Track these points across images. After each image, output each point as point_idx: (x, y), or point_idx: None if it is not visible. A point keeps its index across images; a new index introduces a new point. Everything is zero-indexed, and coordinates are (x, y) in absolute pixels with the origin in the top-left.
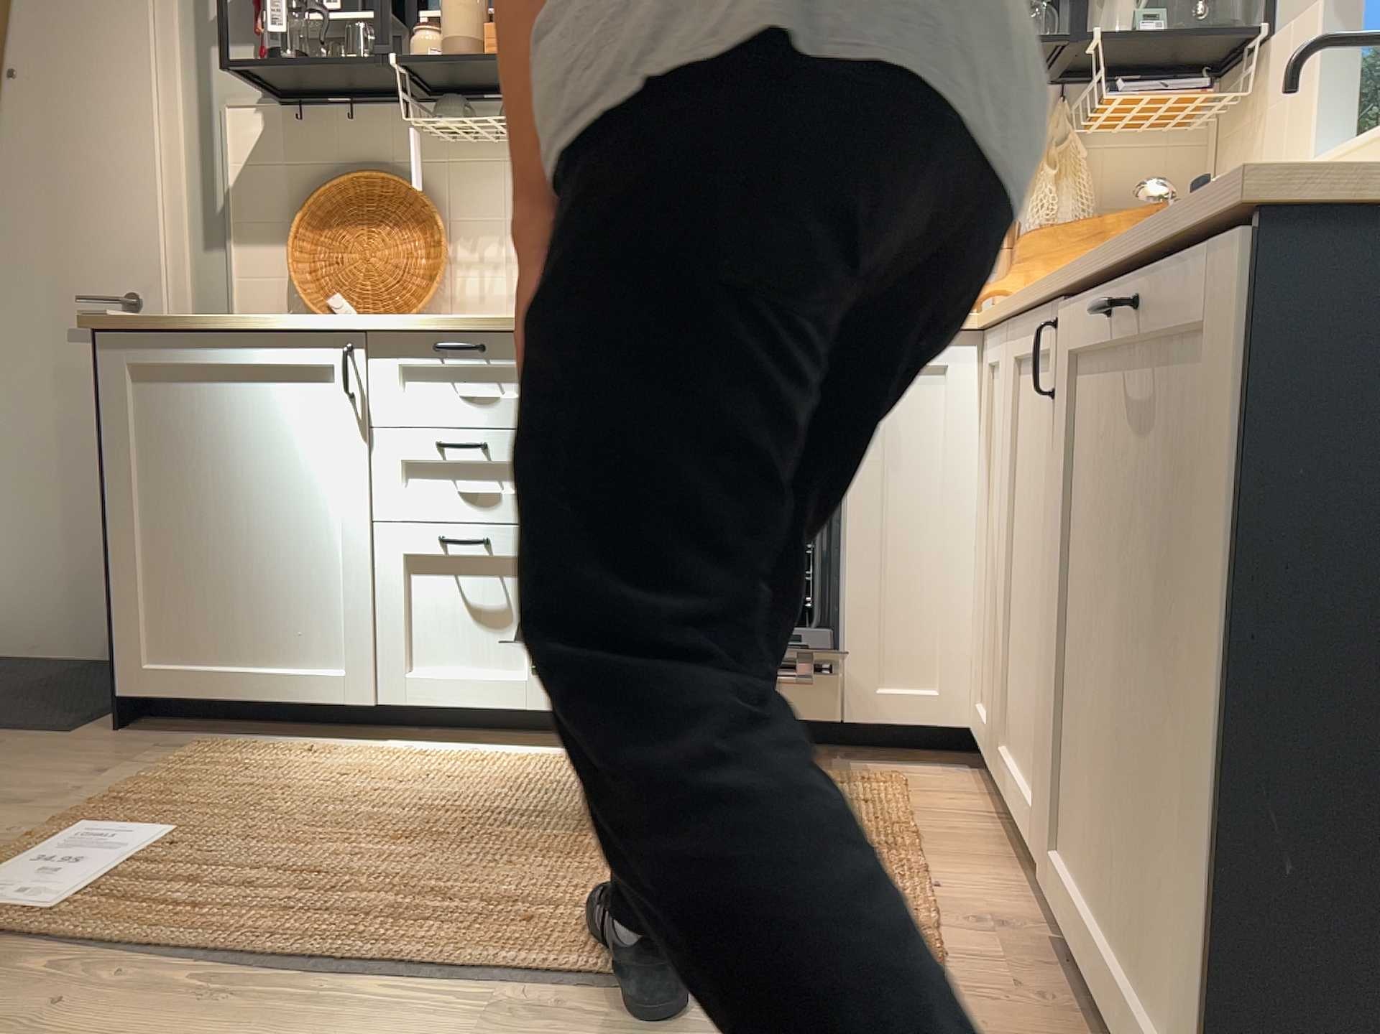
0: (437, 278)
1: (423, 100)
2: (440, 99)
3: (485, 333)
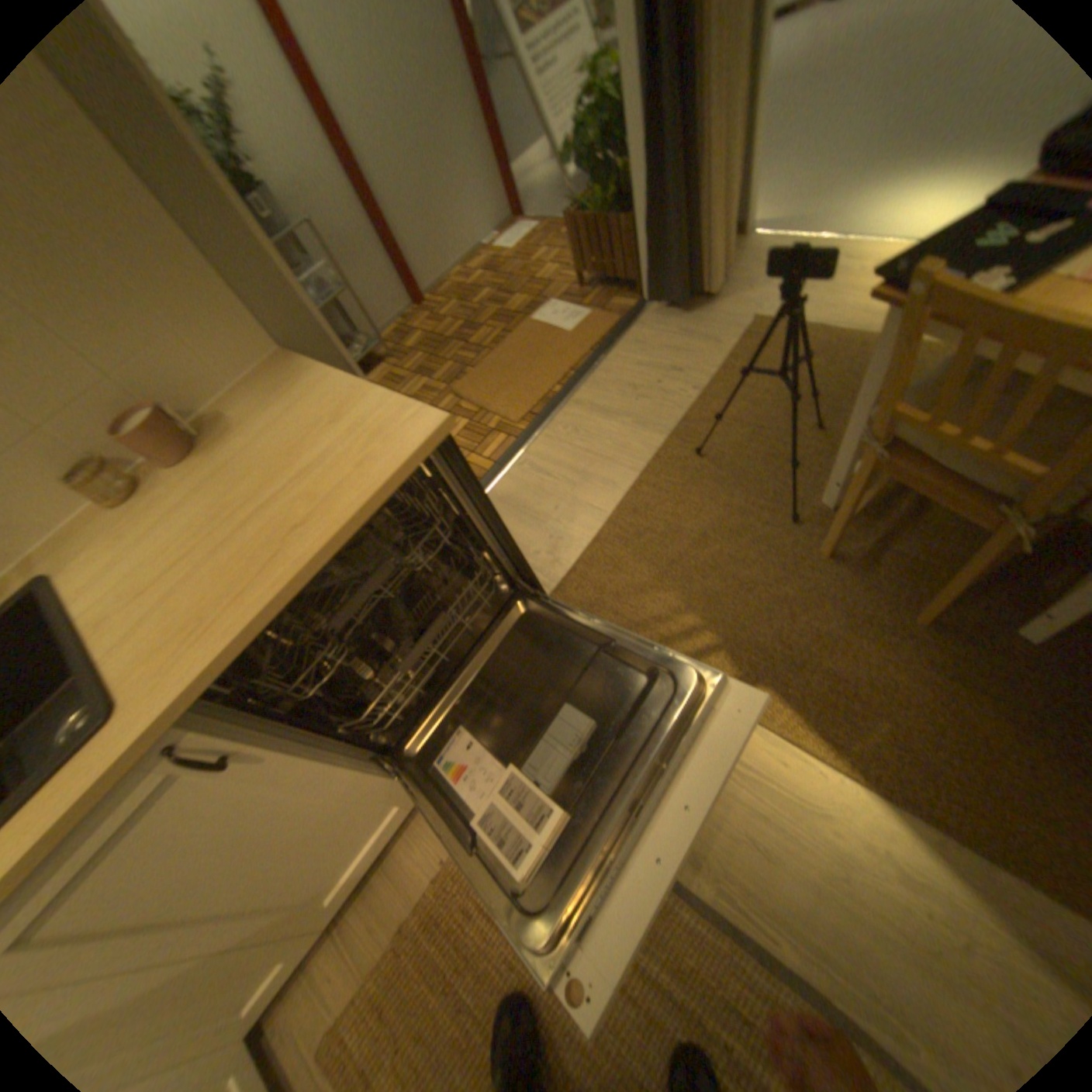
0: None
1: None
2: None
3: None
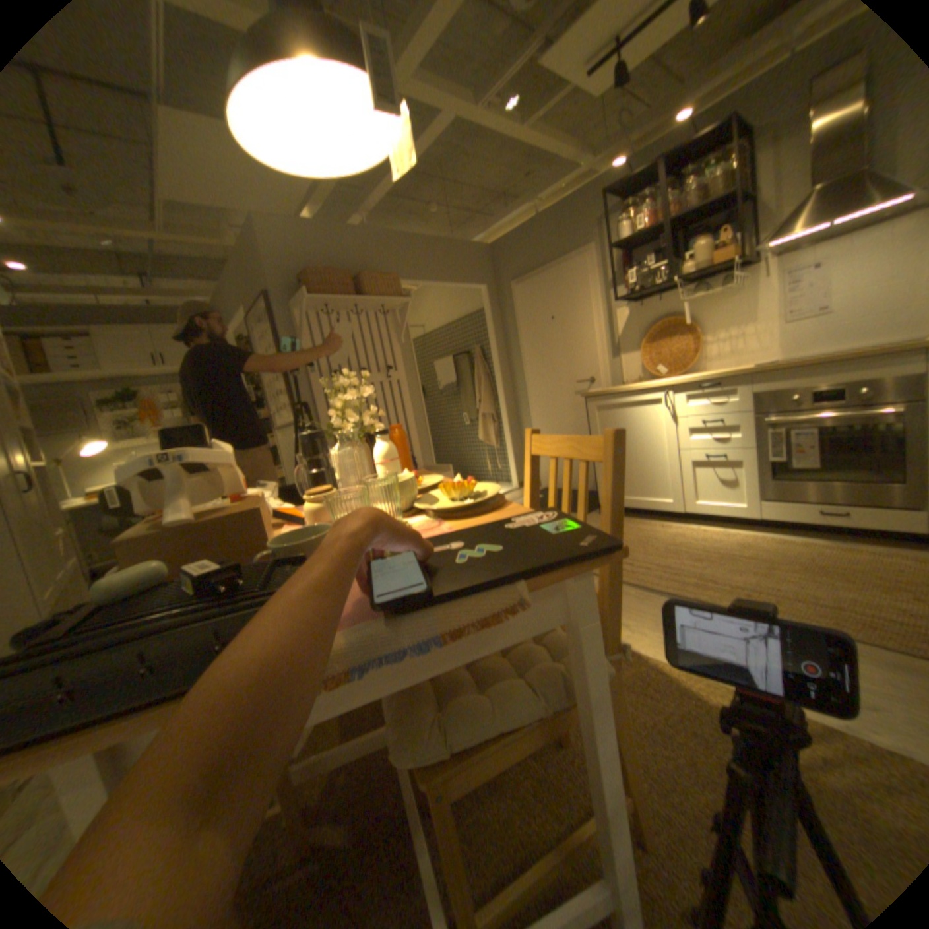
0: (698, 352)
1: (688, 284)
2: (696, 282)
3: (719, 379)
